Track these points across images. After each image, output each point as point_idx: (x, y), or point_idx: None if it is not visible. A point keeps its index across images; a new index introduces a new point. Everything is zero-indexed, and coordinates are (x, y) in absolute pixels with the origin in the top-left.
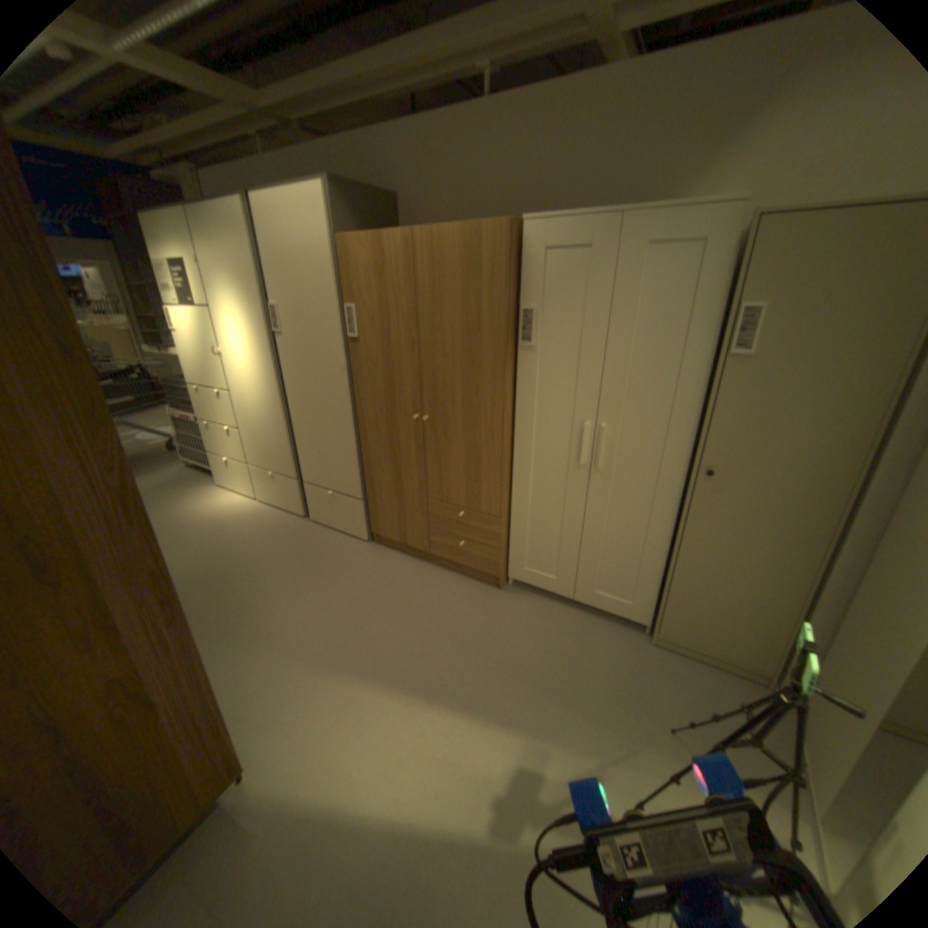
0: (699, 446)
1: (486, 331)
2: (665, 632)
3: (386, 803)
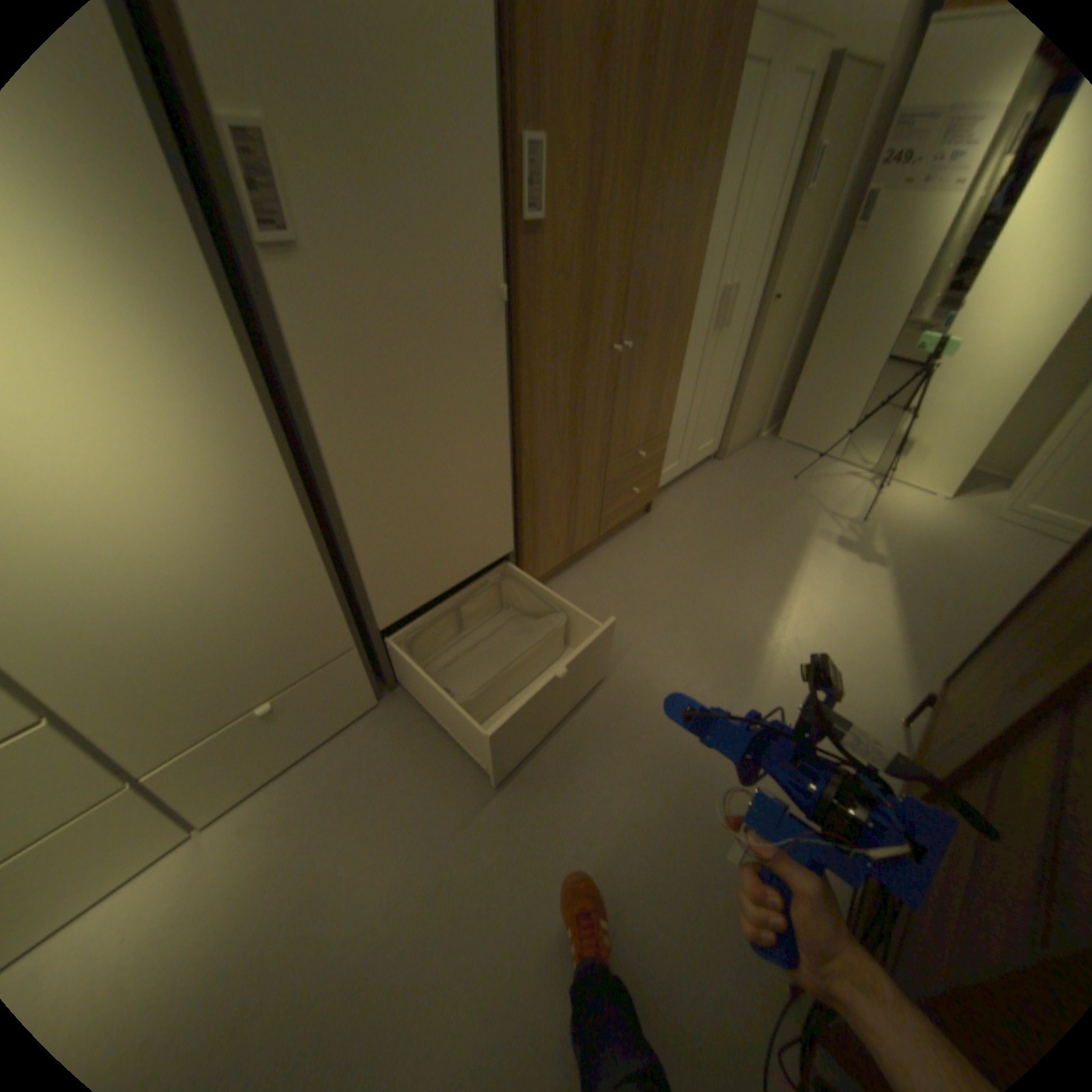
0: (774, 278)
1: (704, 183)
2: (730, 445)
3: (884, 618)
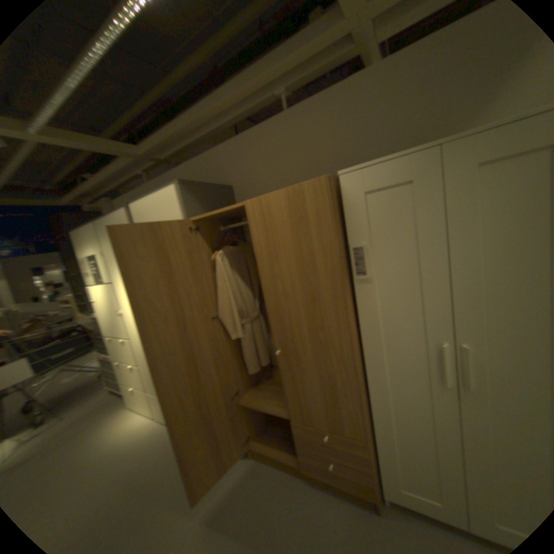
0: None
1: (320, 272)
2: None
3: None
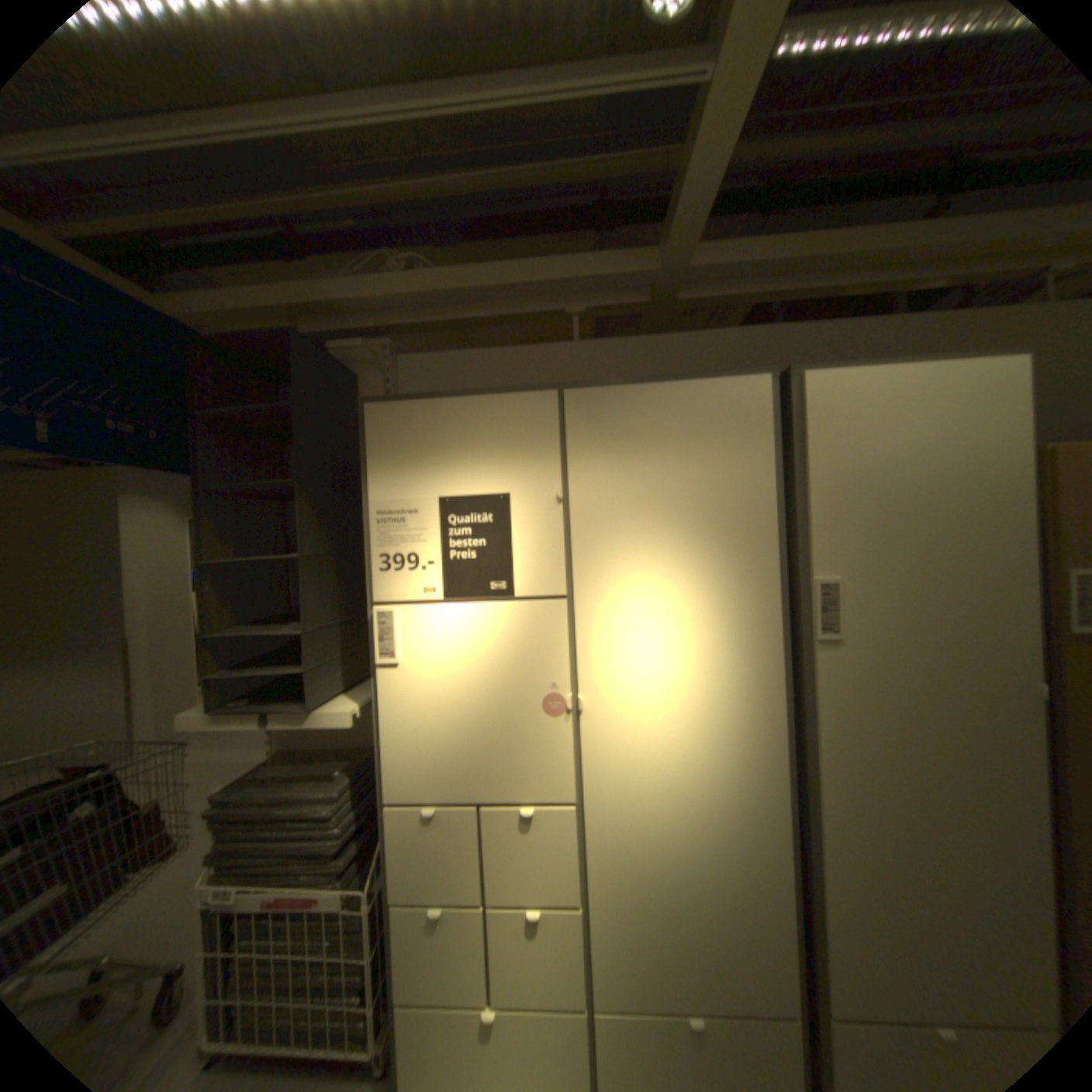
0: None
1: None
2: None
3: None
